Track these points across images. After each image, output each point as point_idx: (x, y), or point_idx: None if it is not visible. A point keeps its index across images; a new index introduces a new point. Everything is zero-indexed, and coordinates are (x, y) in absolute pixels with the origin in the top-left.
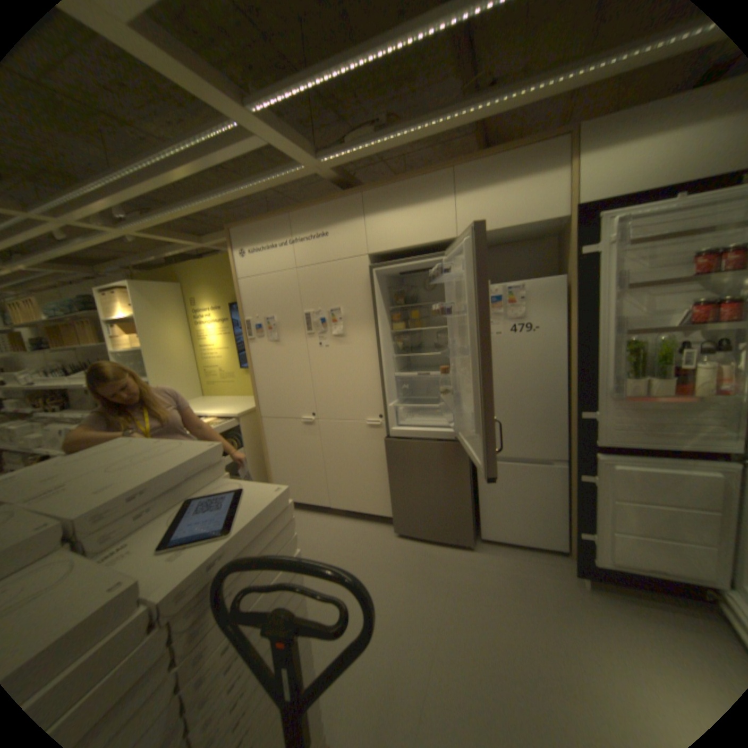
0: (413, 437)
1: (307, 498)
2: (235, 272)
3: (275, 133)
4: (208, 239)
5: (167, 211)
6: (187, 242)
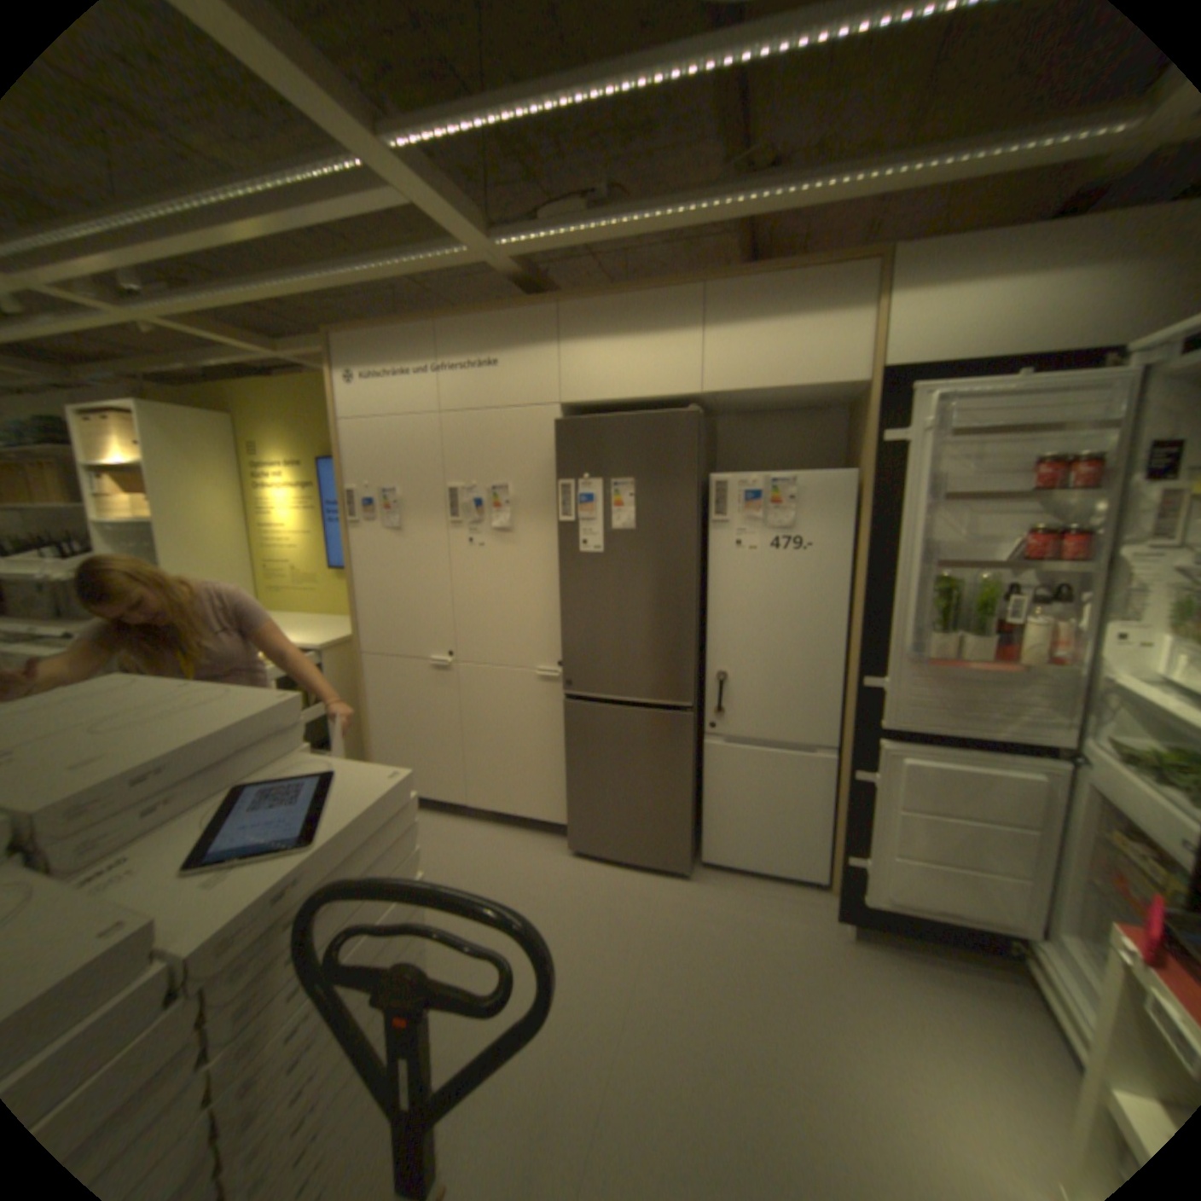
0: (609, 700)
1: (429, 789)
2: (332, 407)
3: (424, 188)
4: (286, 346)
5: (219, 289)
6: (248, 345)
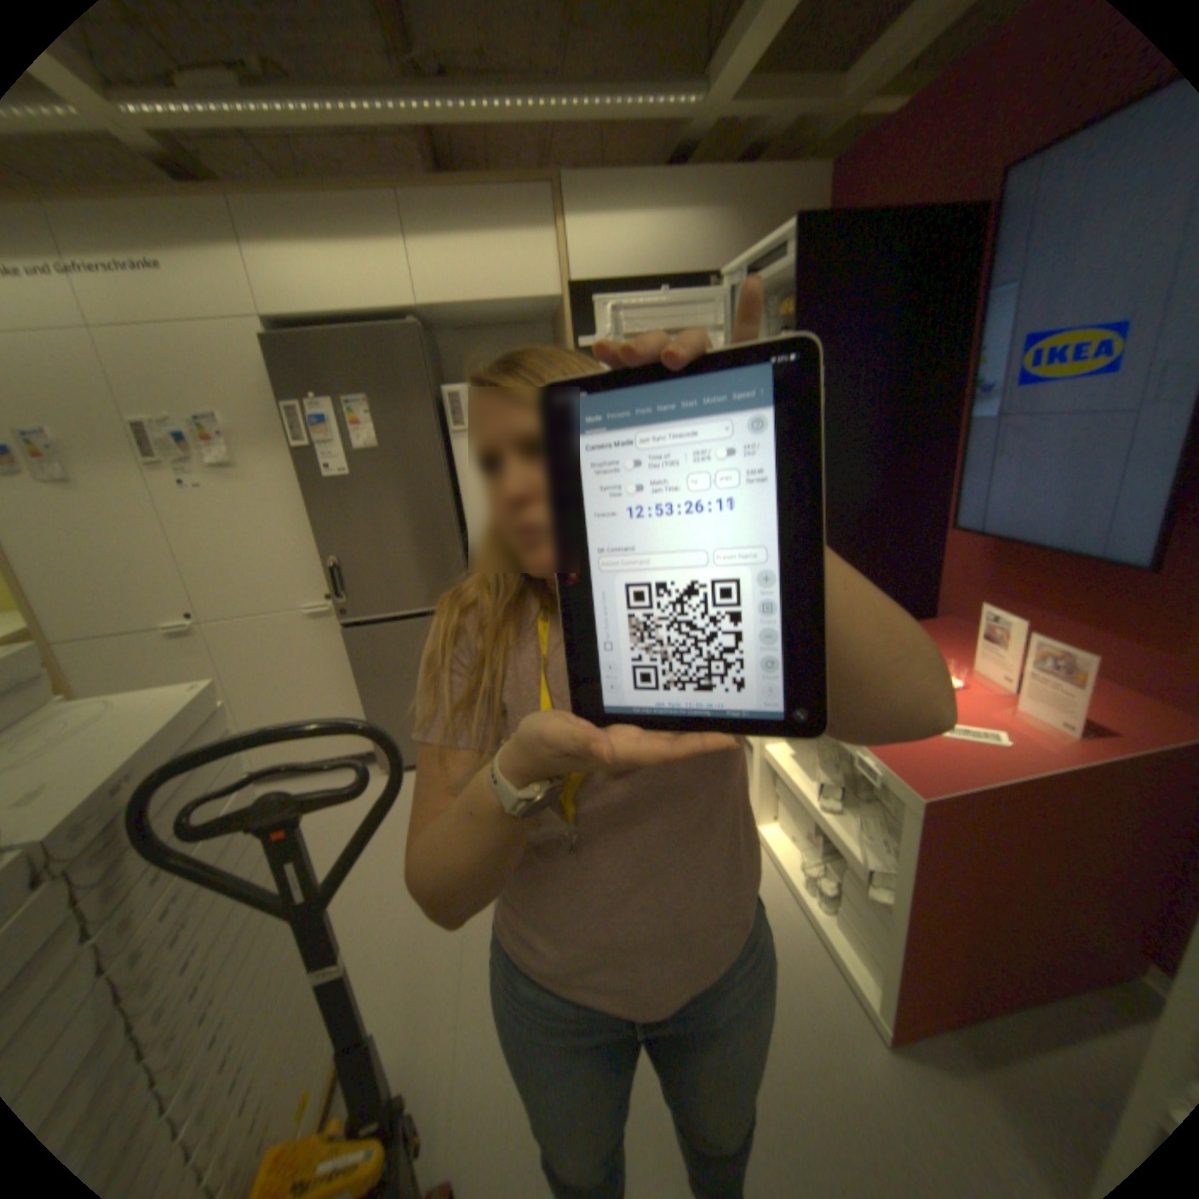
0: (389, 618)
1: None
2: None
3: None
4: None
5: None
6: None
